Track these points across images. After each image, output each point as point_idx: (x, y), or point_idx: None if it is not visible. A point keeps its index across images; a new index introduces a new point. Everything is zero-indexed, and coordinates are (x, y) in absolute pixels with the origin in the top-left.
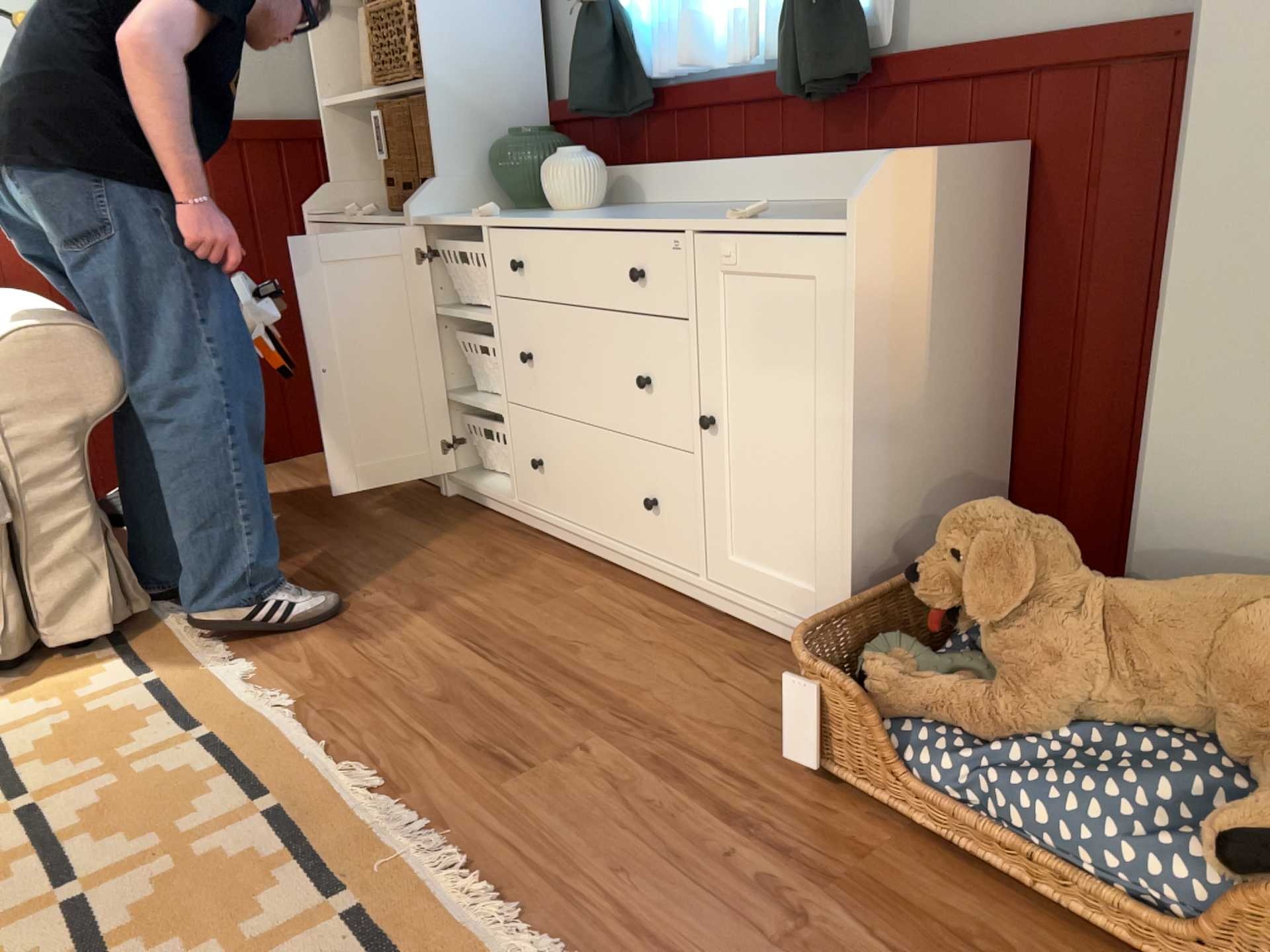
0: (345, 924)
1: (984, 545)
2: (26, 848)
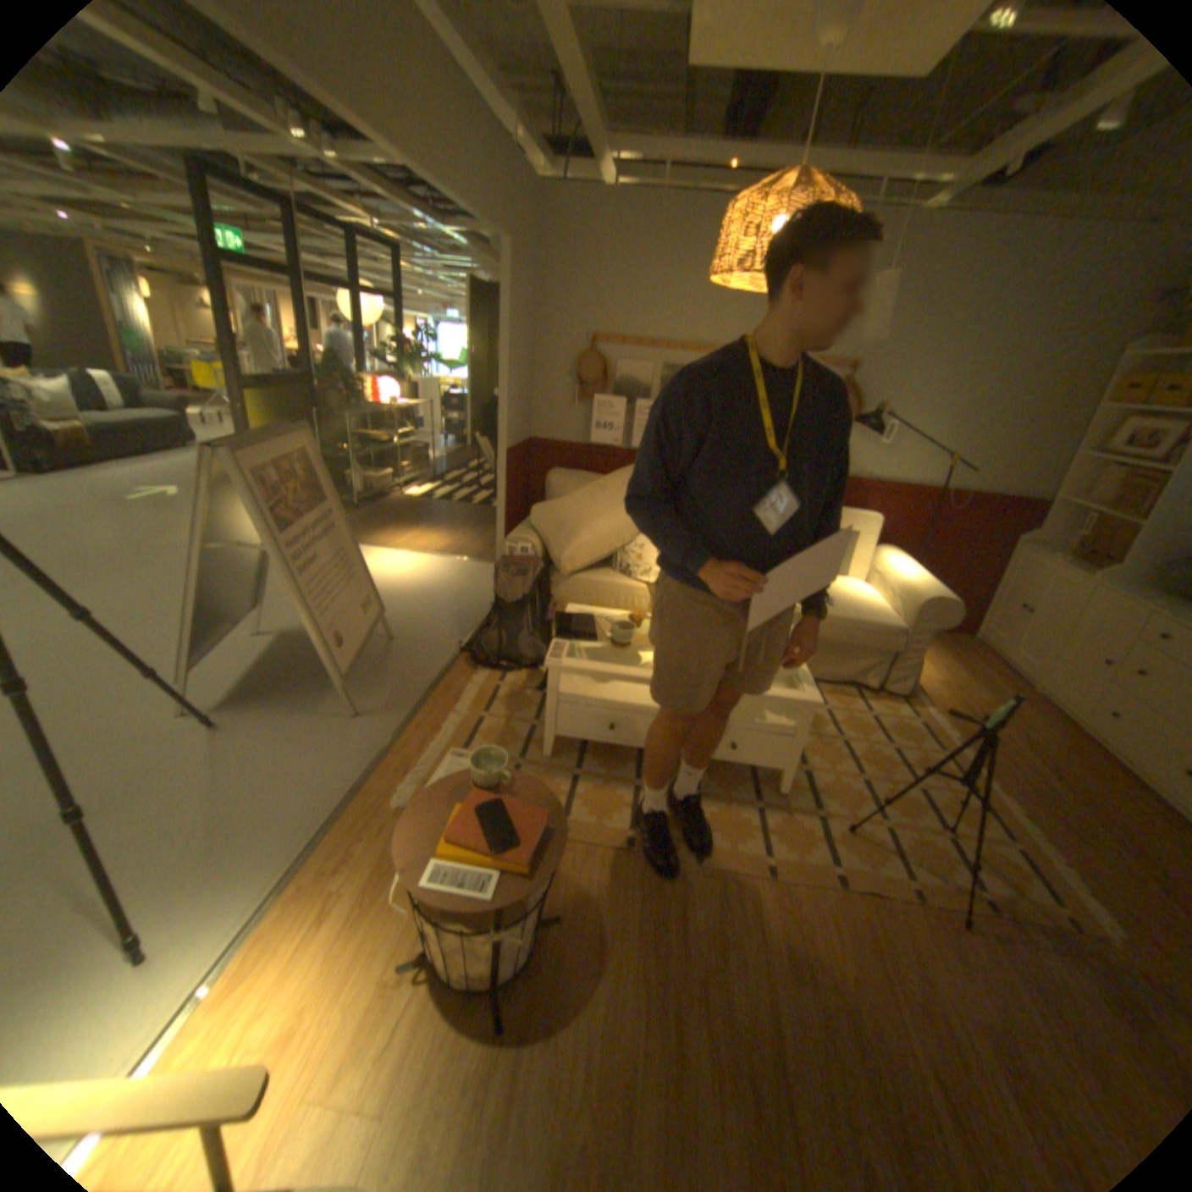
0: (1021, 855)
1: None
2: (902, 764)
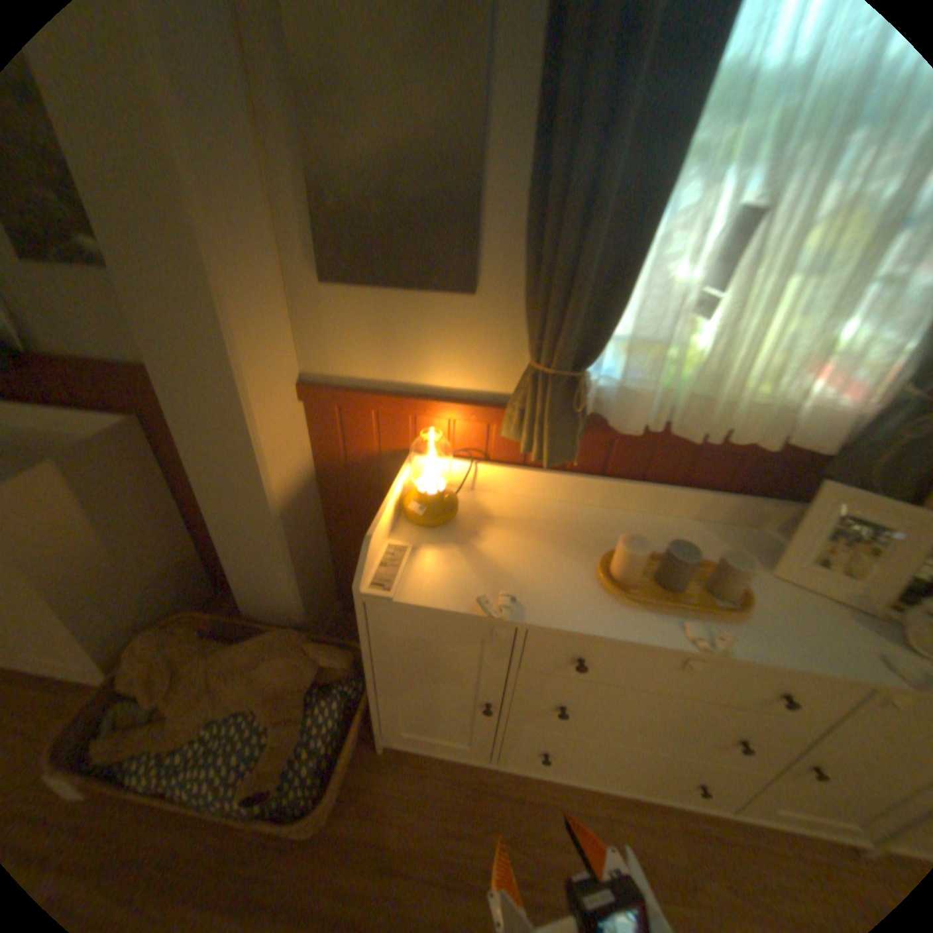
0: None
1: (142, 667)
2: None
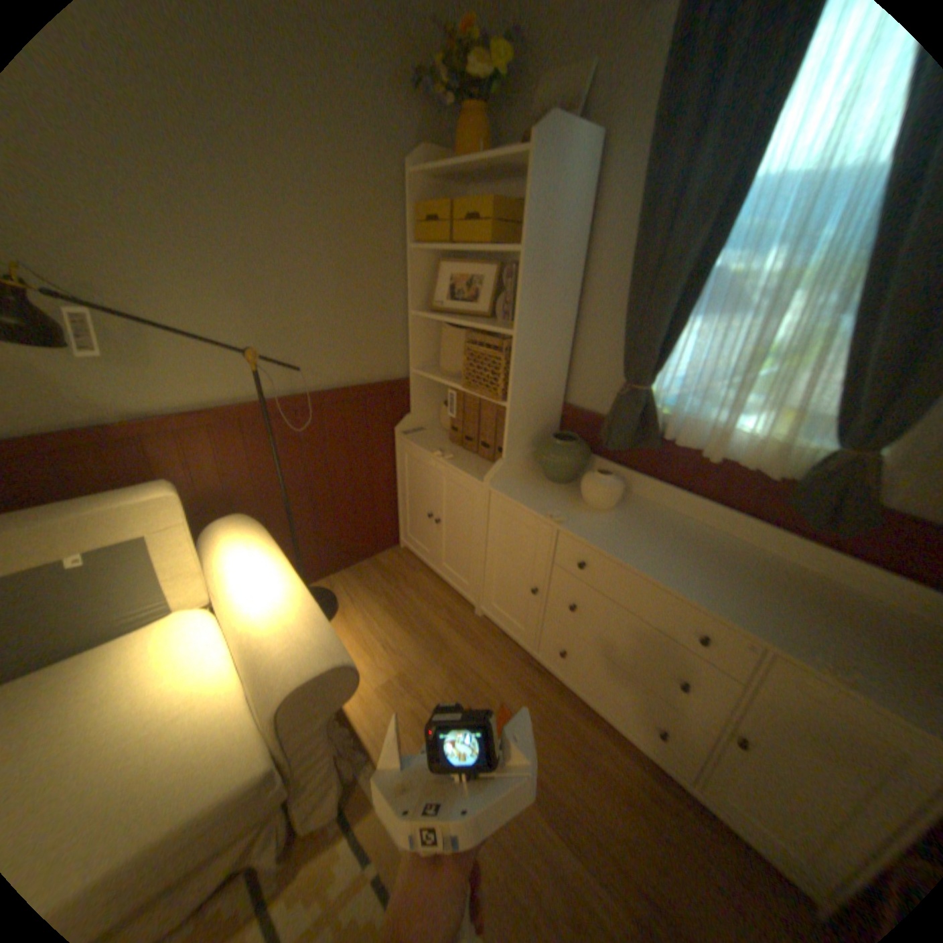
0: None
1: None
2: None
